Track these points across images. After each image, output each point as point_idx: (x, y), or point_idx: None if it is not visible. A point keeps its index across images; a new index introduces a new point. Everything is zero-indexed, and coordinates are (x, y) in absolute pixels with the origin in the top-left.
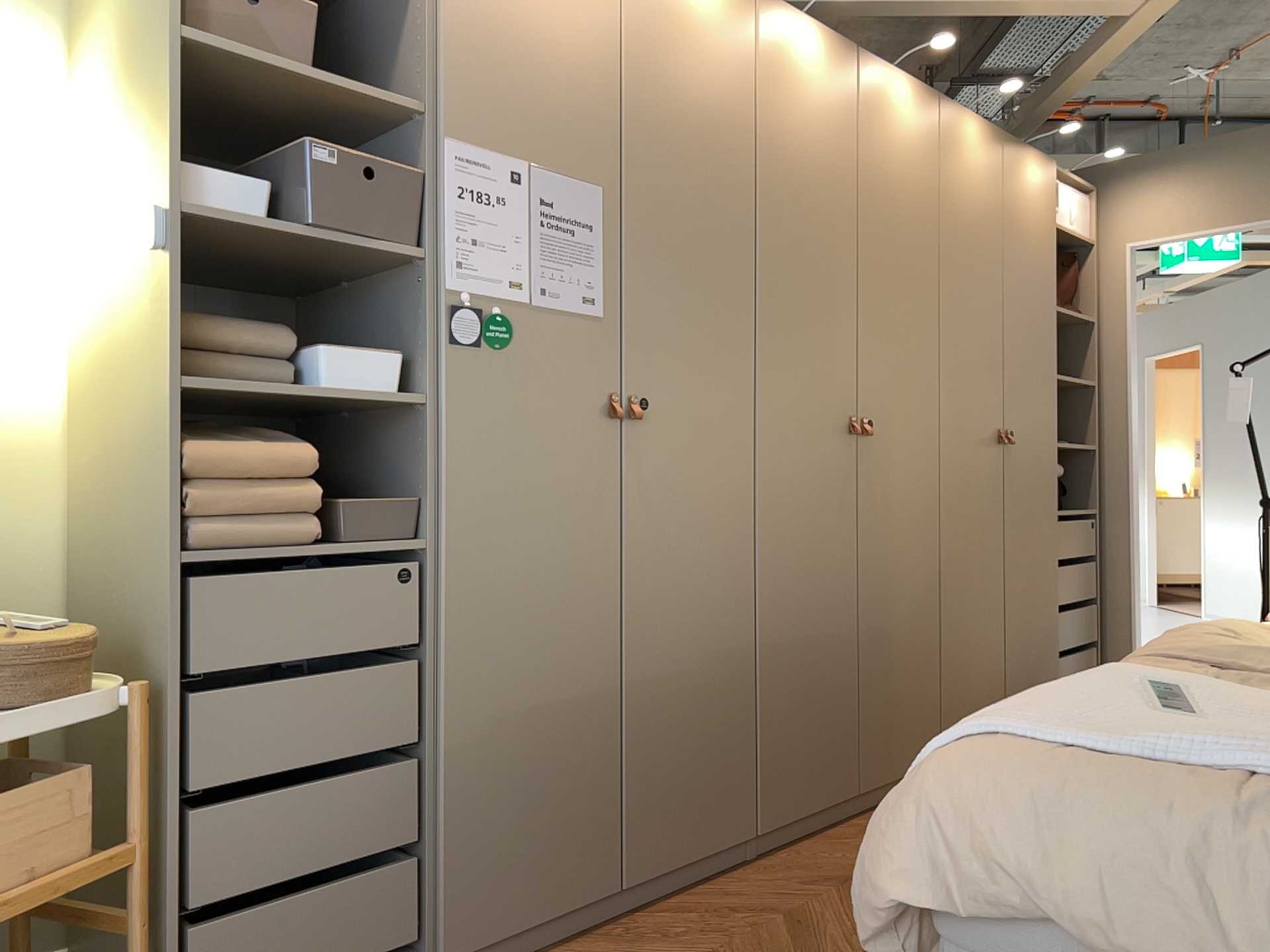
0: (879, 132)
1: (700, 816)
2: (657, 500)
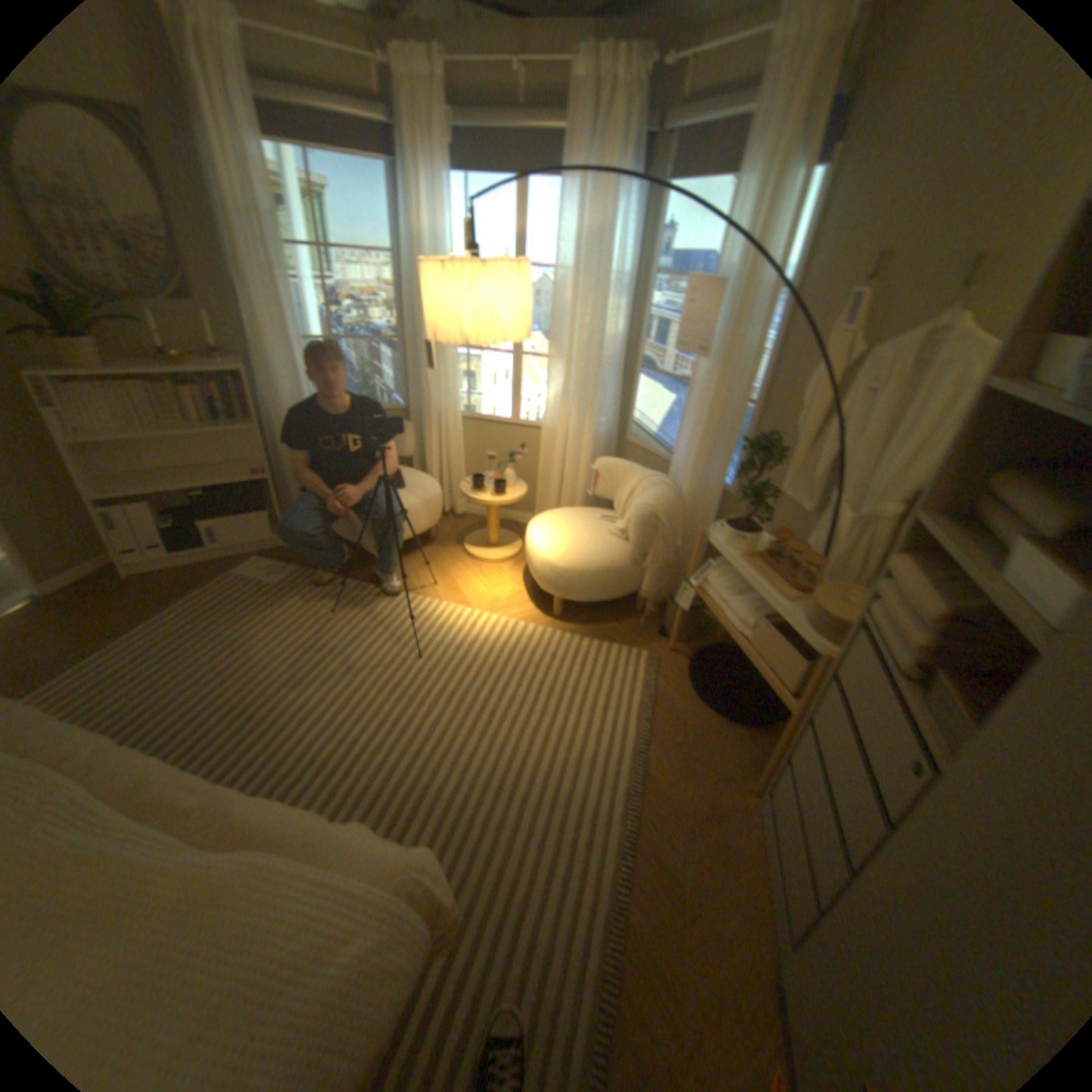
0: None
1: None
2: None
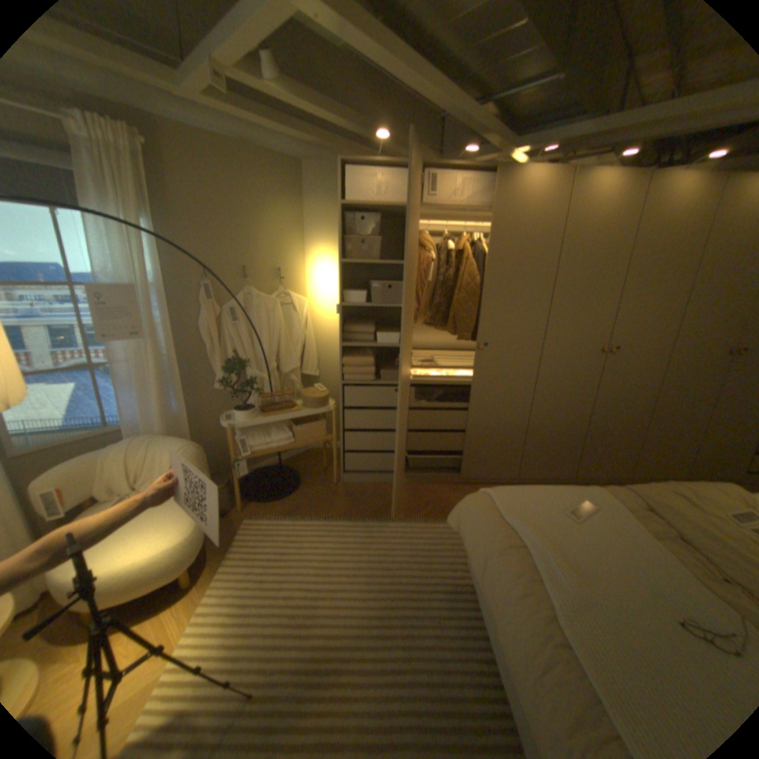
0: (659, 212)
1: (492, 468)
2: (487, 376)
